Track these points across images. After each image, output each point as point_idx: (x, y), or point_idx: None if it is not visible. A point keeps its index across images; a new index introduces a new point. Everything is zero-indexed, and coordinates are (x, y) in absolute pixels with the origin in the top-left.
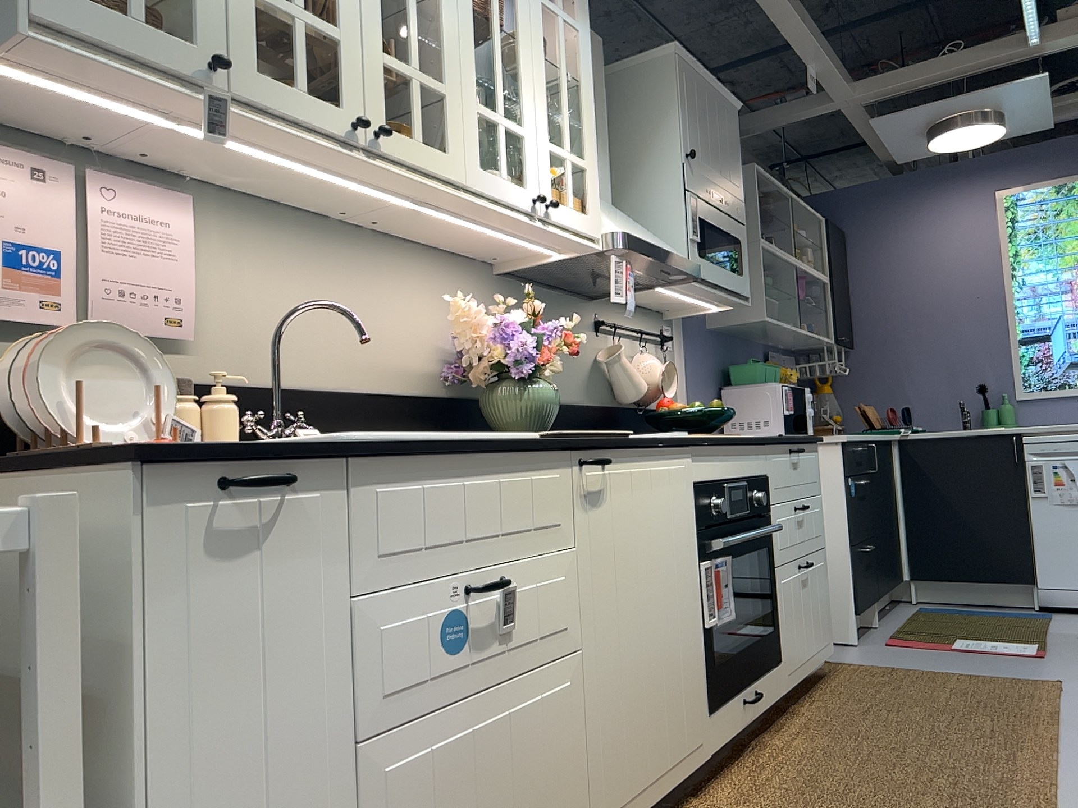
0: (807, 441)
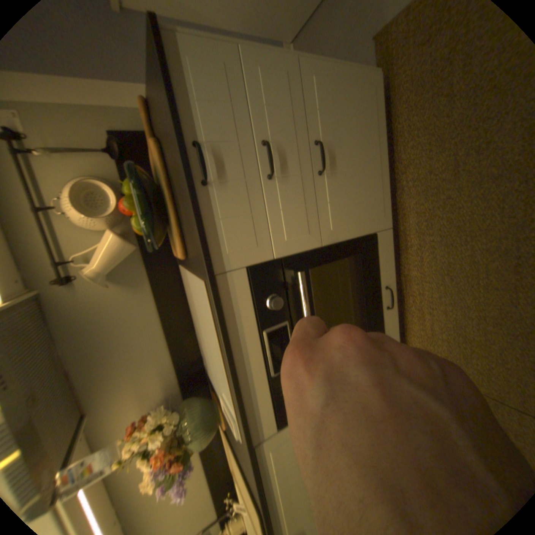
0: (182, 124)
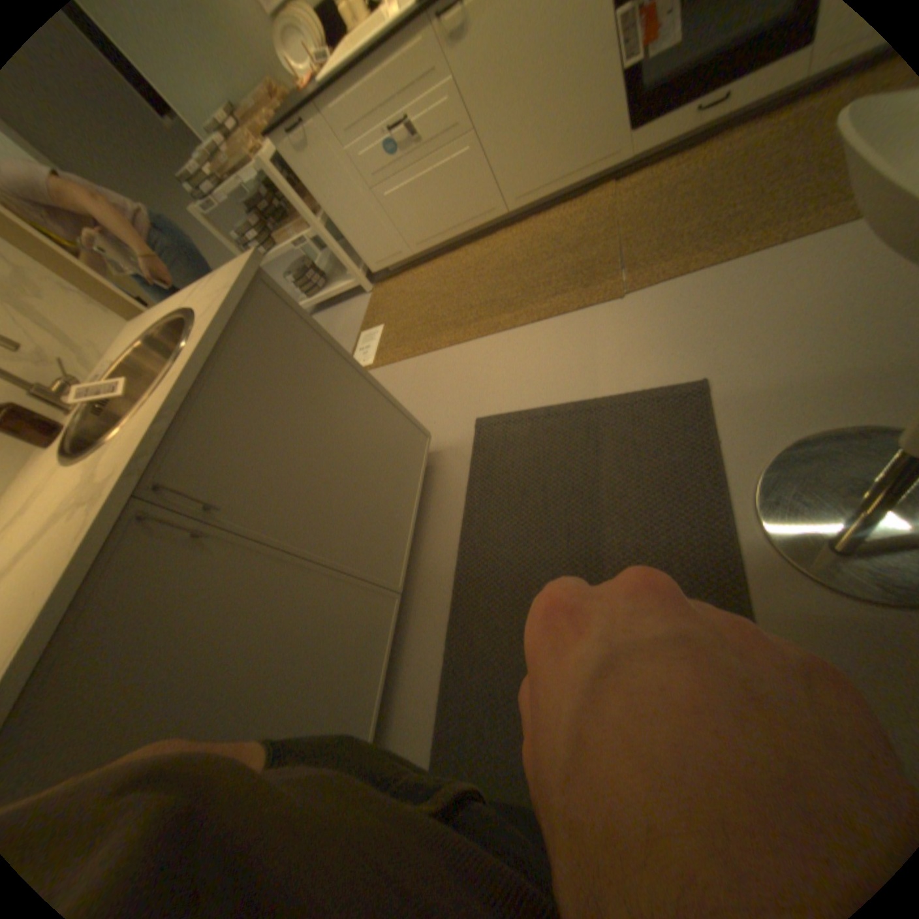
0: None
